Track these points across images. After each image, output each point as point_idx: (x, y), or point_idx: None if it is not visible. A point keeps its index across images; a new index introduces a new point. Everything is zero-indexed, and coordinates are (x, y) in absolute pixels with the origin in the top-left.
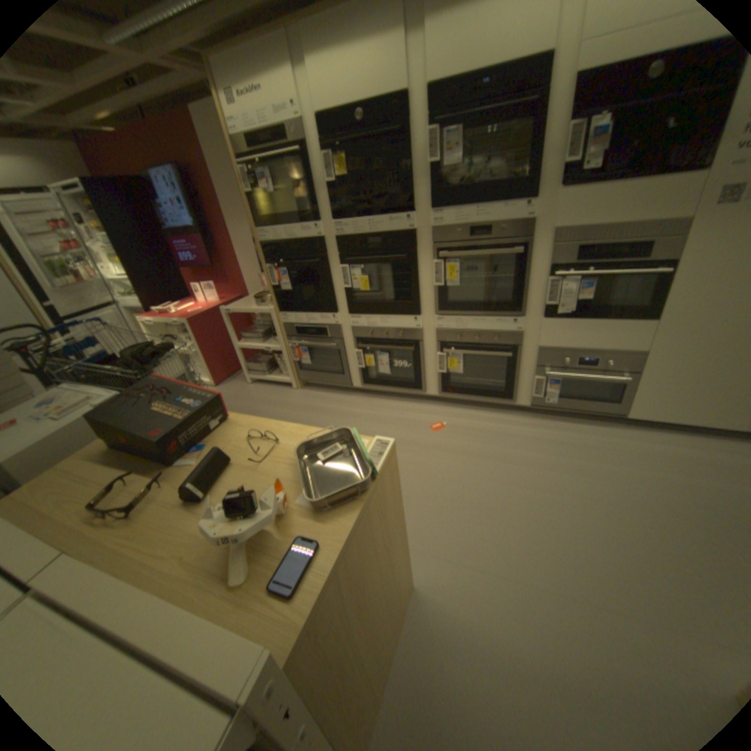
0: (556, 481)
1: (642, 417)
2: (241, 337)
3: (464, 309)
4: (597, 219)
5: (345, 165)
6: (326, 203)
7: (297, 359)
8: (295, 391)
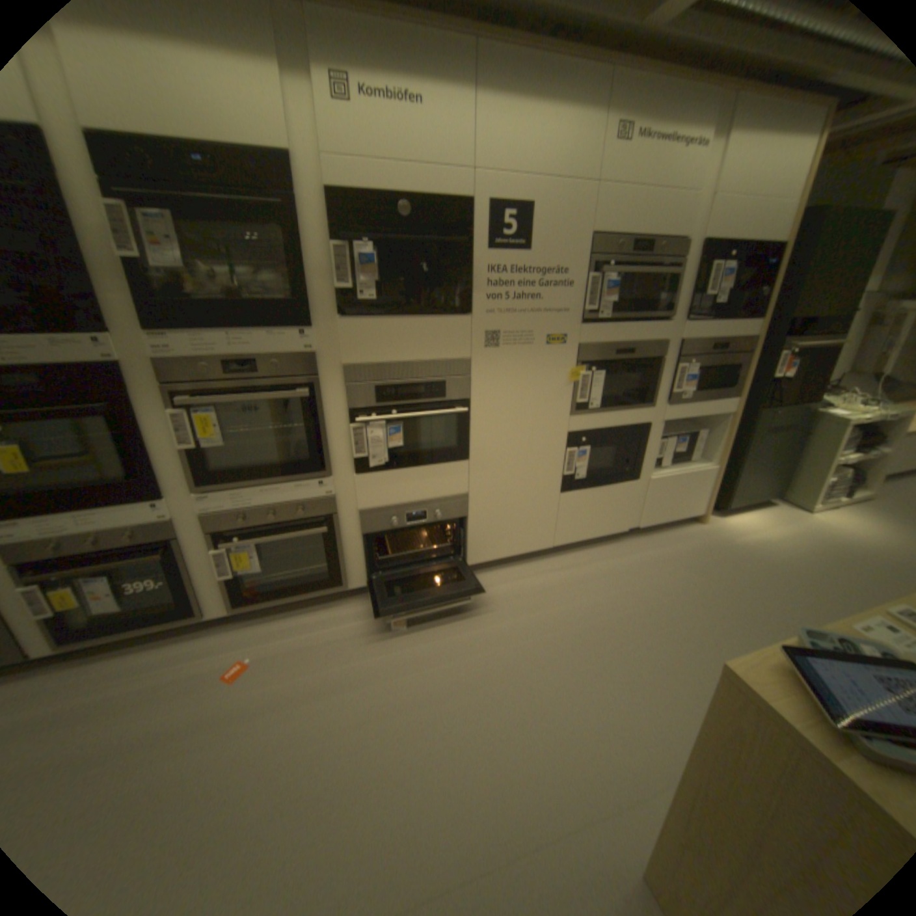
0: (419, 686)
1: (478, 561)
2: None
3: (241, 479)
4: (387, 358)
5: None
6: None
7: None
8: None
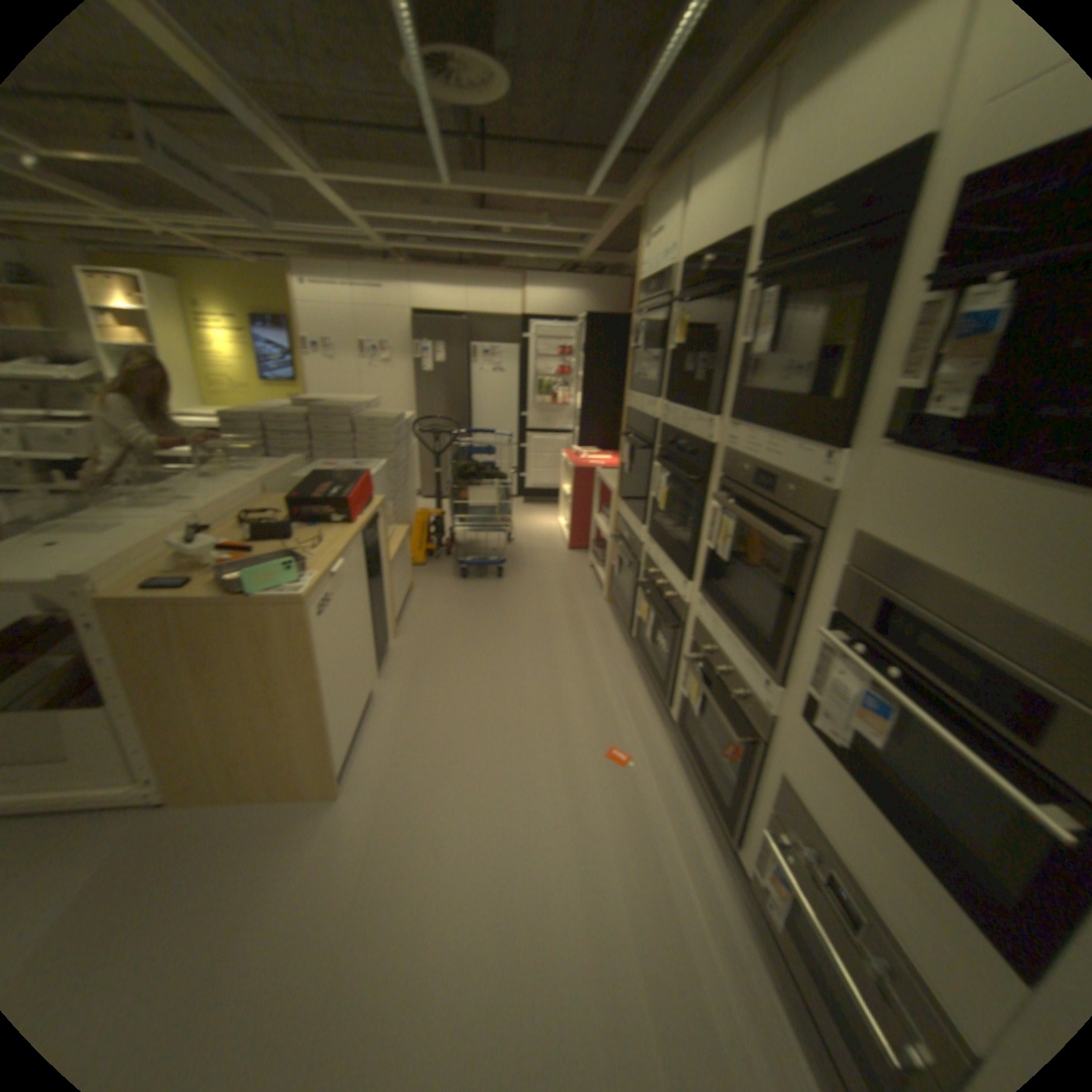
0: (569, 982)
1: None
2: (602, 511)
3: (722, 608)
4: (931, 552)
5: (692, 330)
6: (666, 377)
7: (611, 563)
8: (600, 601)
